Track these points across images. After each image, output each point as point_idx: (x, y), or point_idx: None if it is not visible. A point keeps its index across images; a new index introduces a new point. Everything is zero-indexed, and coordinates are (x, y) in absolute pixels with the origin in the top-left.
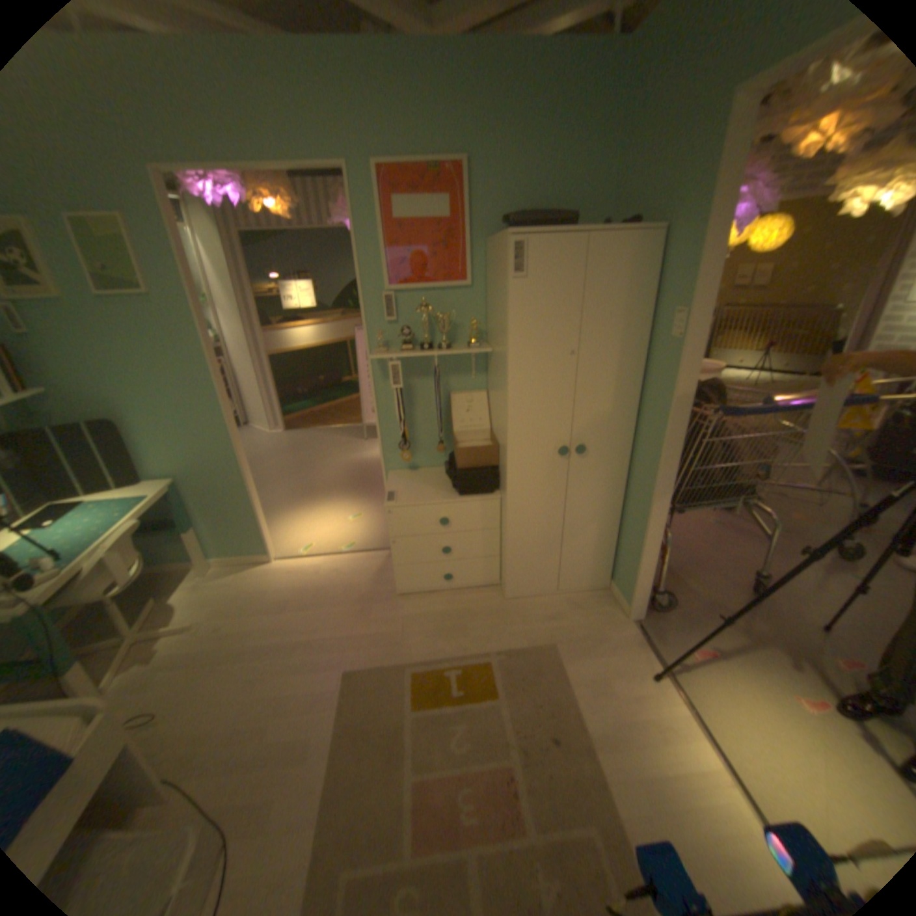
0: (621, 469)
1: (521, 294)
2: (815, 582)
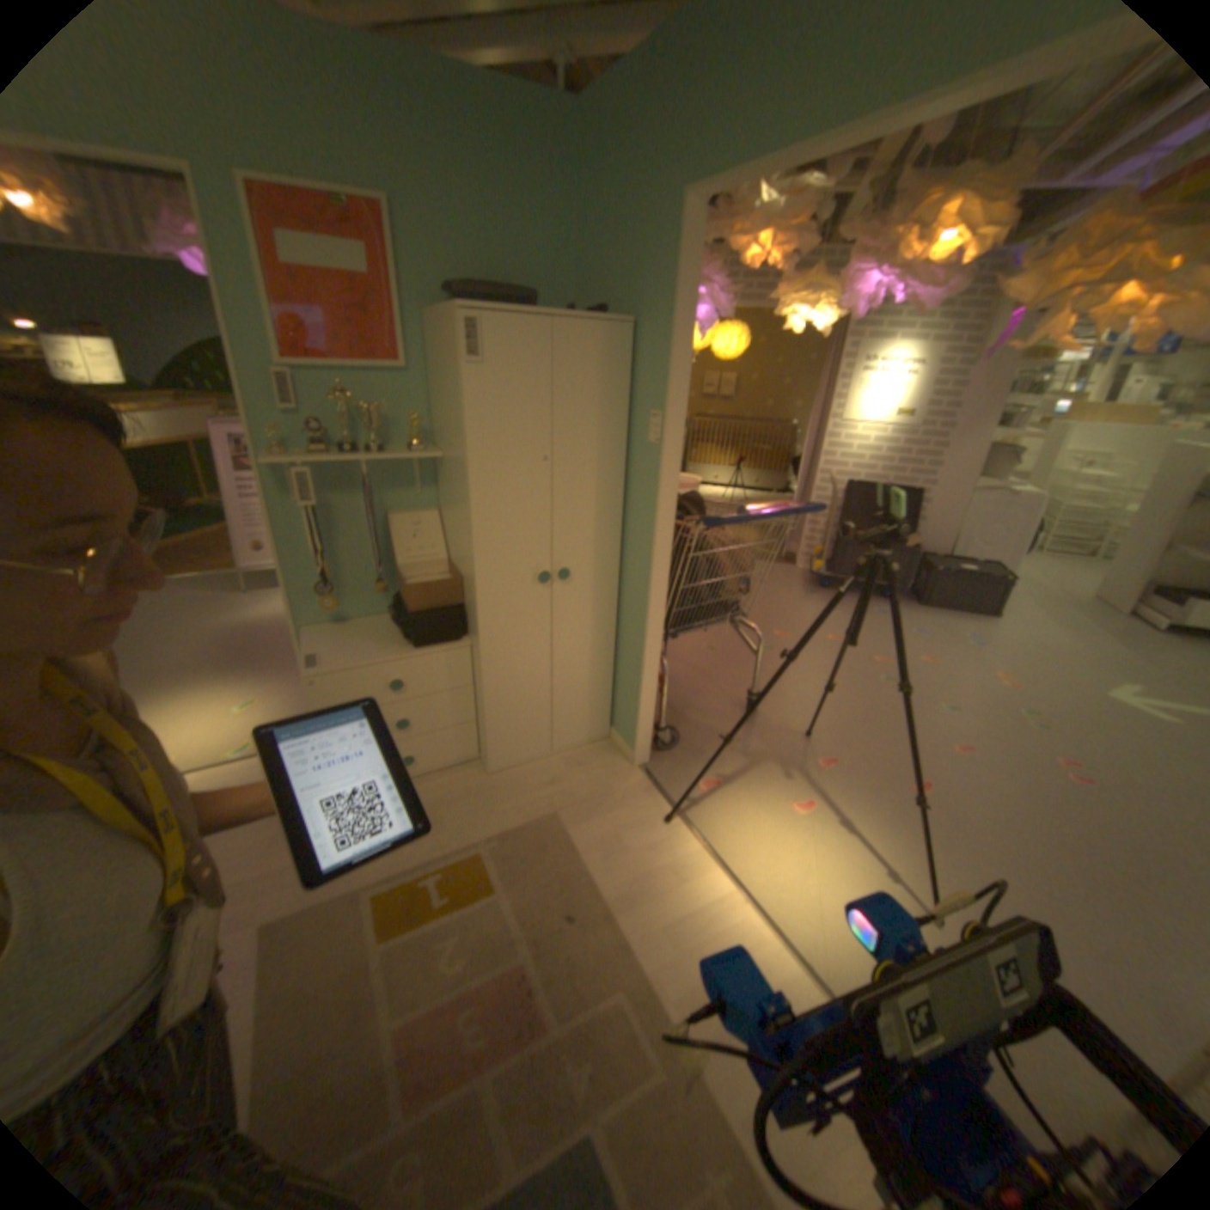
0: (610, 595)
1: (479, 385)
2: (795, 693)
